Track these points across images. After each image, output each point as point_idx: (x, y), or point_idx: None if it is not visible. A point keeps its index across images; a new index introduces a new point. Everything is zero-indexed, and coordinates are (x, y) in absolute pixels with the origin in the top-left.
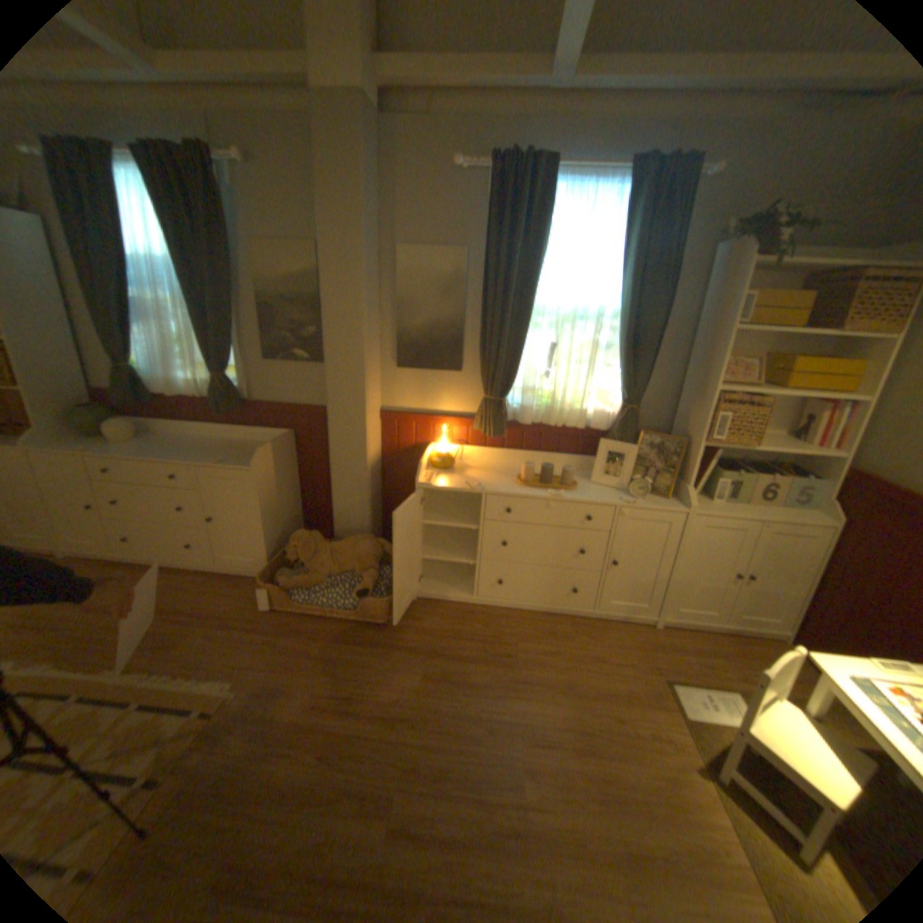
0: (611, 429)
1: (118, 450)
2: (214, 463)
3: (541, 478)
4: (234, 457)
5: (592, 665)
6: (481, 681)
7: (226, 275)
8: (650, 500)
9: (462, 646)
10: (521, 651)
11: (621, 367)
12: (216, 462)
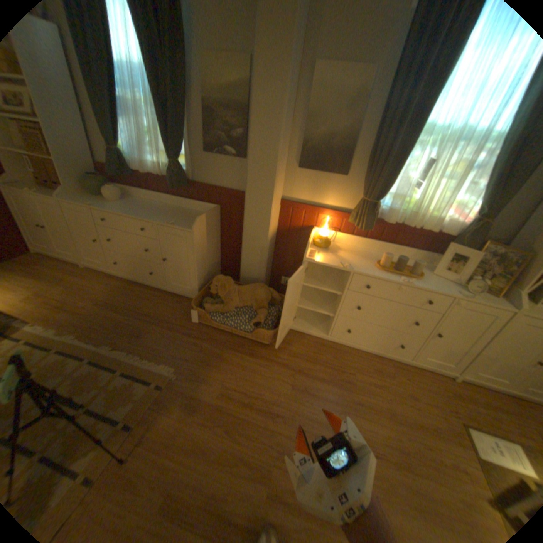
0: (460, 235)
1: (111, 206)
2: (169, 224)
3: (396, 266)
4: (182, 221)
5: (409, 401)
6: (331, 397)
7: (182, 81)
8: (484, 296)
9: (319, 369)
10: (358, 380)
11: (489, 186)
12: (170, 223)
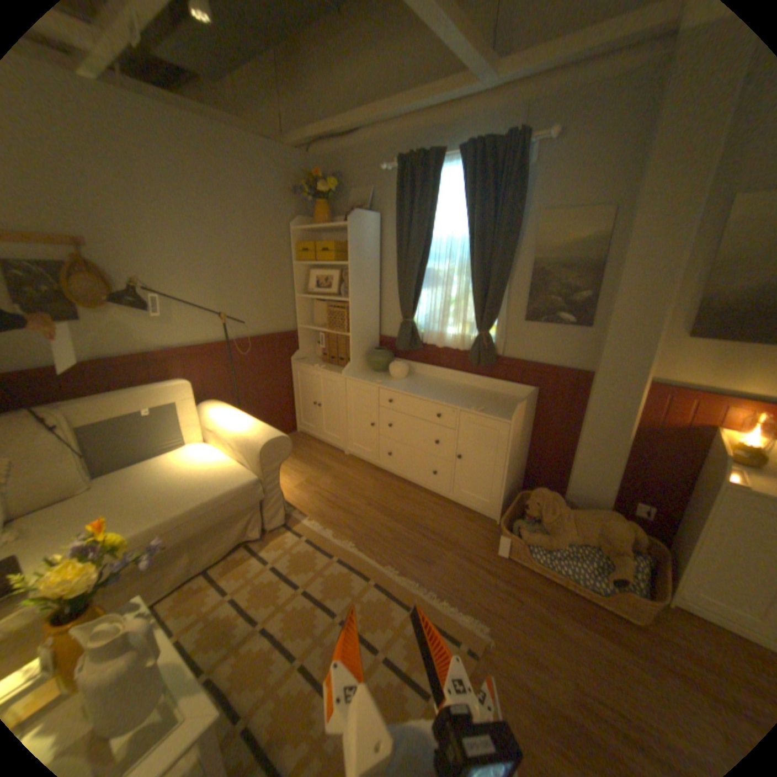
0: None
1: (400, 385)
2: (478, 409)
3: None
4: (490, 406)
5: None
6: None
7: (514, 245)
8: None
9: None
10: None
11: None
12: (480, 409)
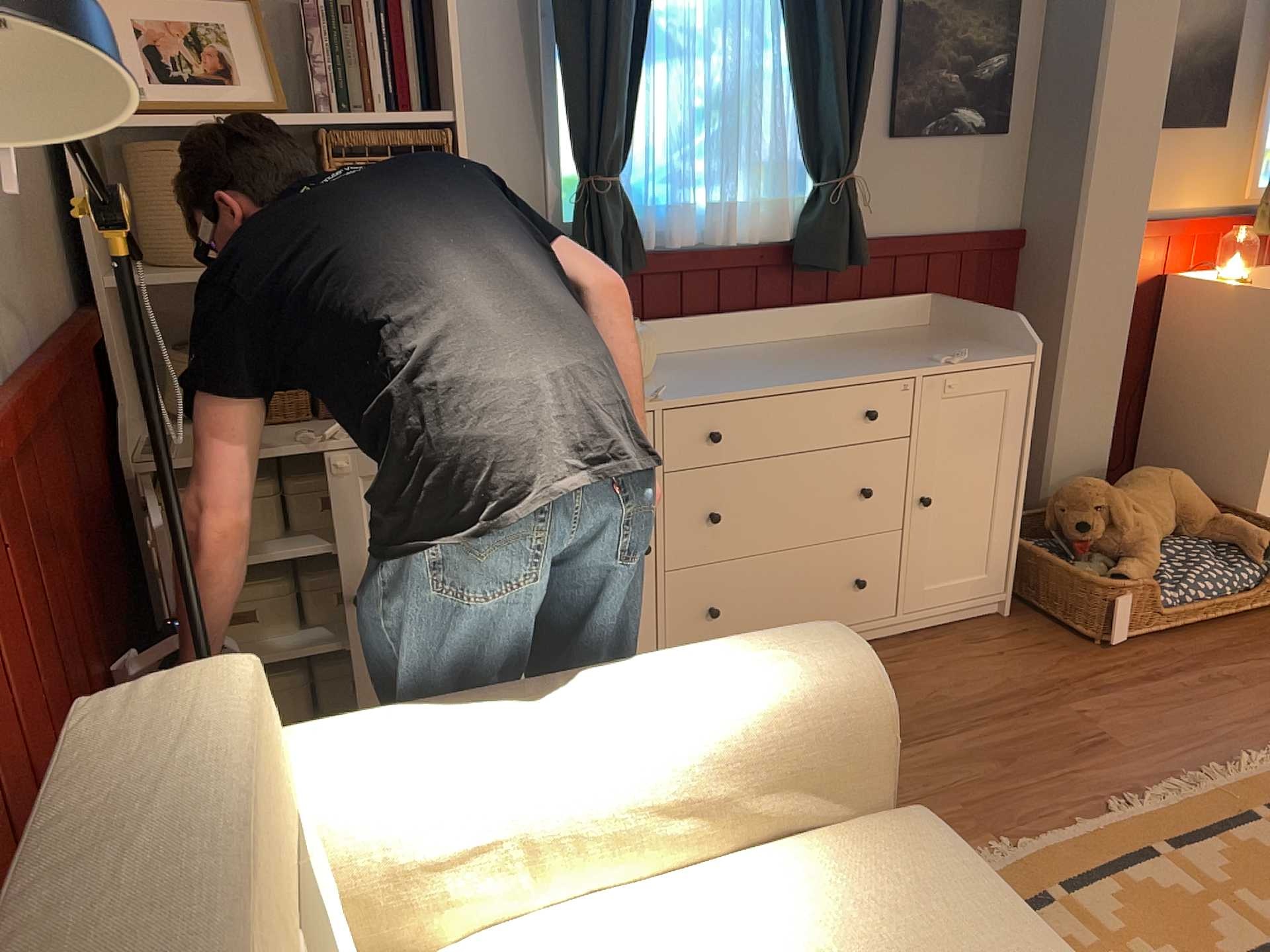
0: None
1: (695, 382)
2: (955, 359)
3: None
4: (938, 350)
5: None
6: None
7: None
8: None
9: None
10: None
11: None
12: (968, 355)
